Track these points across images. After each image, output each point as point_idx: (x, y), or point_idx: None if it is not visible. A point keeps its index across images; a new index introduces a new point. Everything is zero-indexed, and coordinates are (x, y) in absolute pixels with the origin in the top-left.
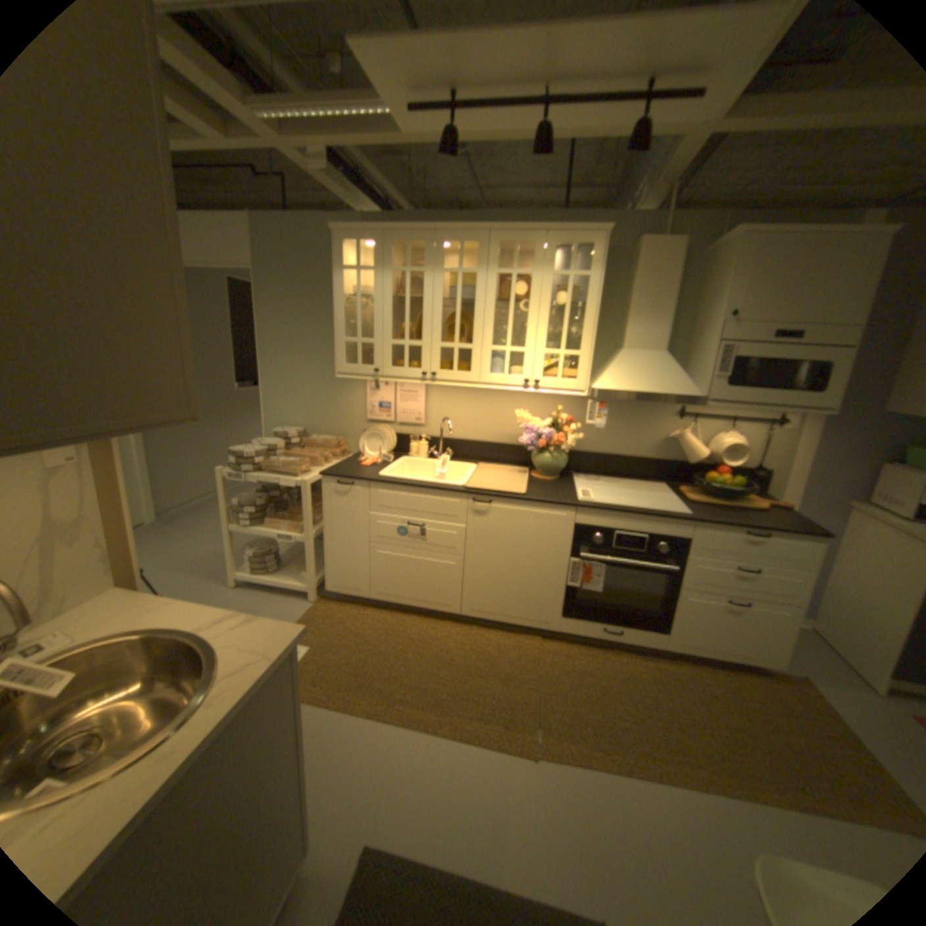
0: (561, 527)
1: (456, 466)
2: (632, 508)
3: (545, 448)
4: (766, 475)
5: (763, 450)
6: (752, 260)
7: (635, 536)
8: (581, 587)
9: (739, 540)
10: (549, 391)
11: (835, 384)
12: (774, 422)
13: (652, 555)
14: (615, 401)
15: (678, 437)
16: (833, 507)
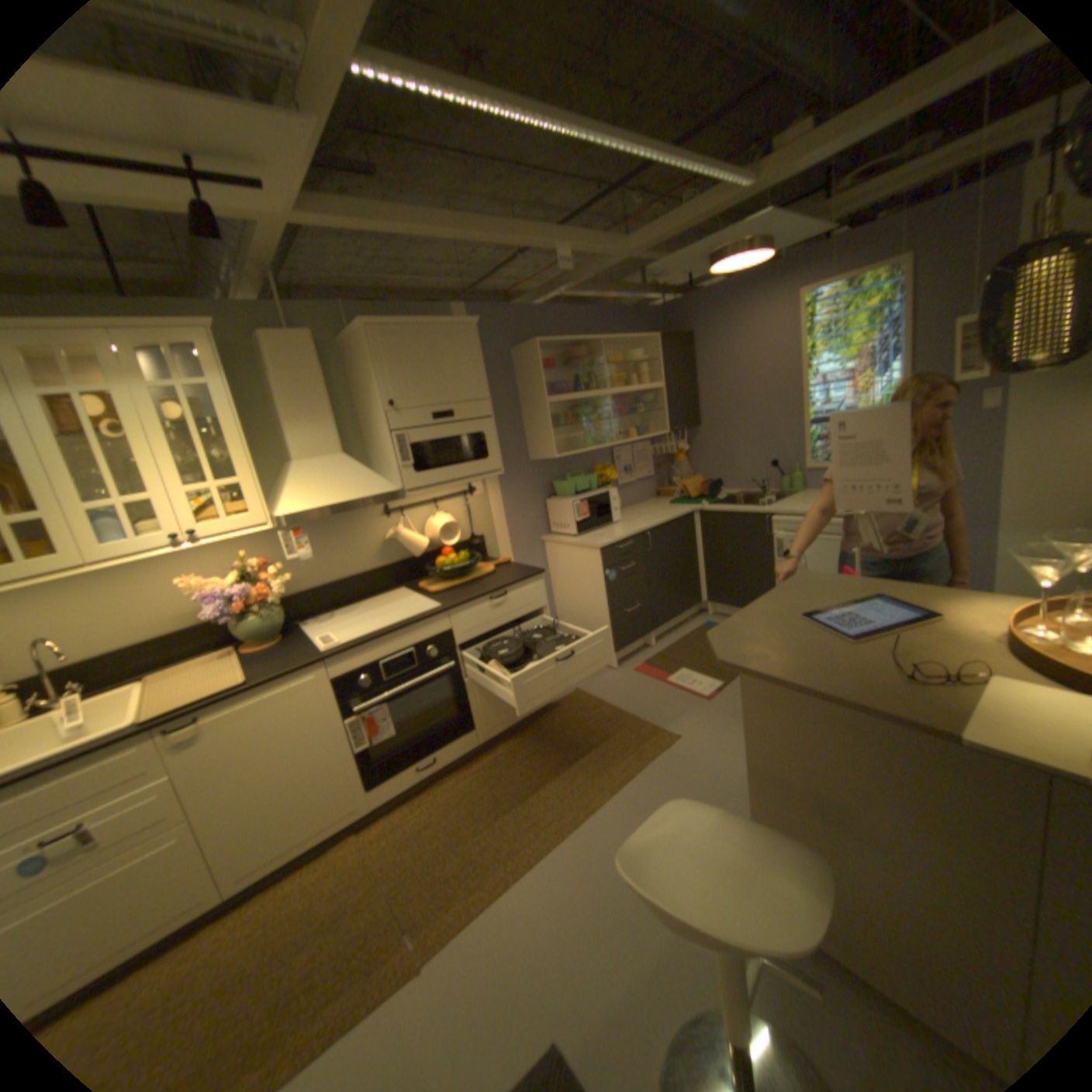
0: (316, 691)
1: (102, 699)
2: (385, 628)
3: (246, 609)
4: (480, 541)
5: (468, 520)
6: (385, 351)
7: (401, 653)
8: (372, 743)
9: (487, 607)
10: (219, 536)
11: (492, 448)
12: (465, 492)
13: (426, 663)
14: (311, 520)
15: (395, 535)
16: (533, 546)
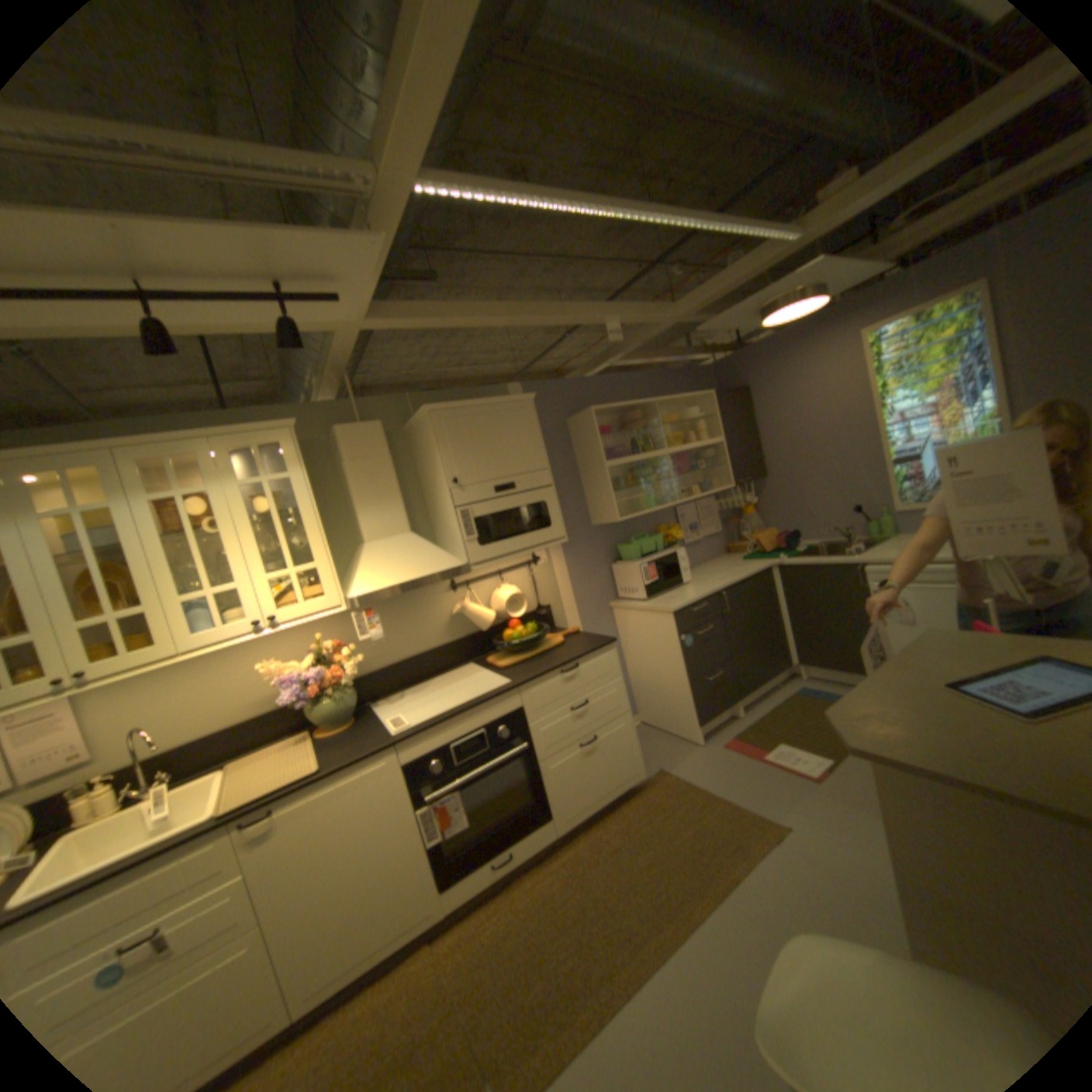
0: (386, 781)
1: (185, 791)
2: (454, 709)
3: (320, 694)
4: (546, 612)
5: (533, 591)
6: (447, 434)
7: (471, 737)
8: (444, 838)
9: (558, 683)
10: (295, 622)
11: (554, 517)
12: (528, 563)
13: (497, 747)
14: (381, 600)
15: (461, 611)
16: (600, 614)
